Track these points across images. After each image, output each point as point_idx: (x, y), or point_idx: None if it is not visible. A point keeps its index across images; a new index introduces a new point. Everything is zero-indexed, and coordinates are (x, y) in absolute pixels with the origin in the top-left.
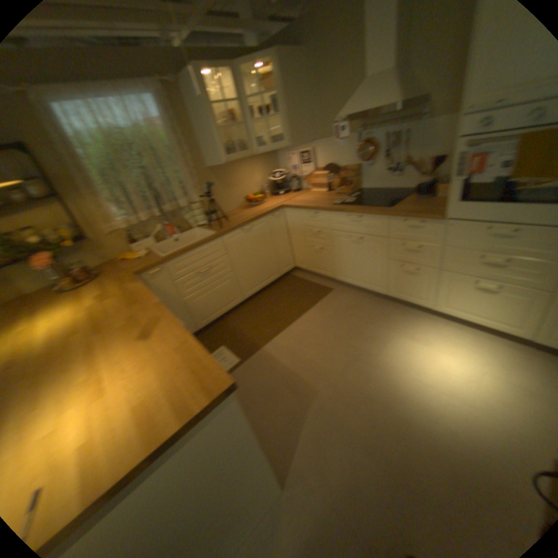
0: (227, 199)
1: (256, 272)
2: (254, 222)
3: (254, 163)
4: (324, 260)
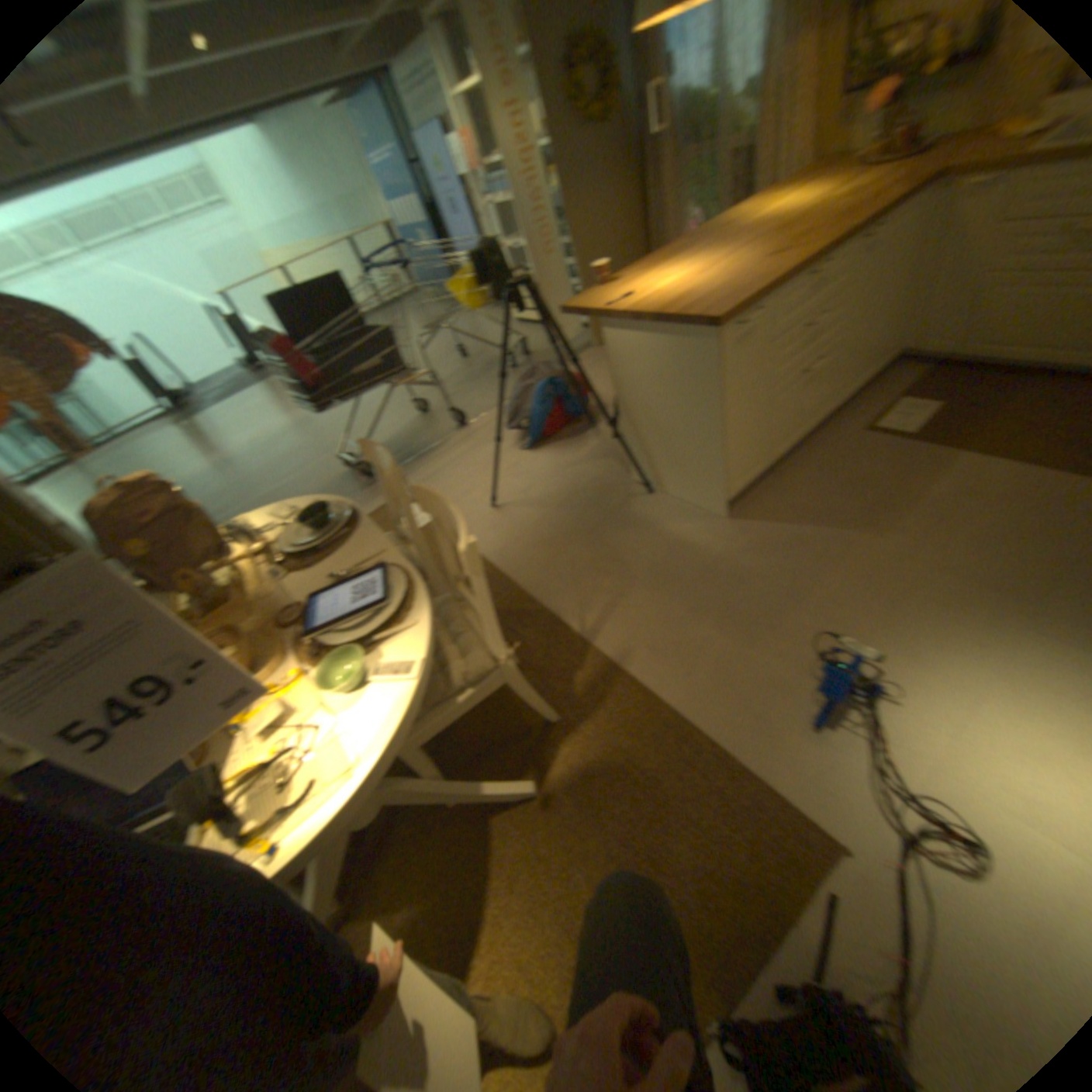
0: None
1: None
2: None
3: None
4: None
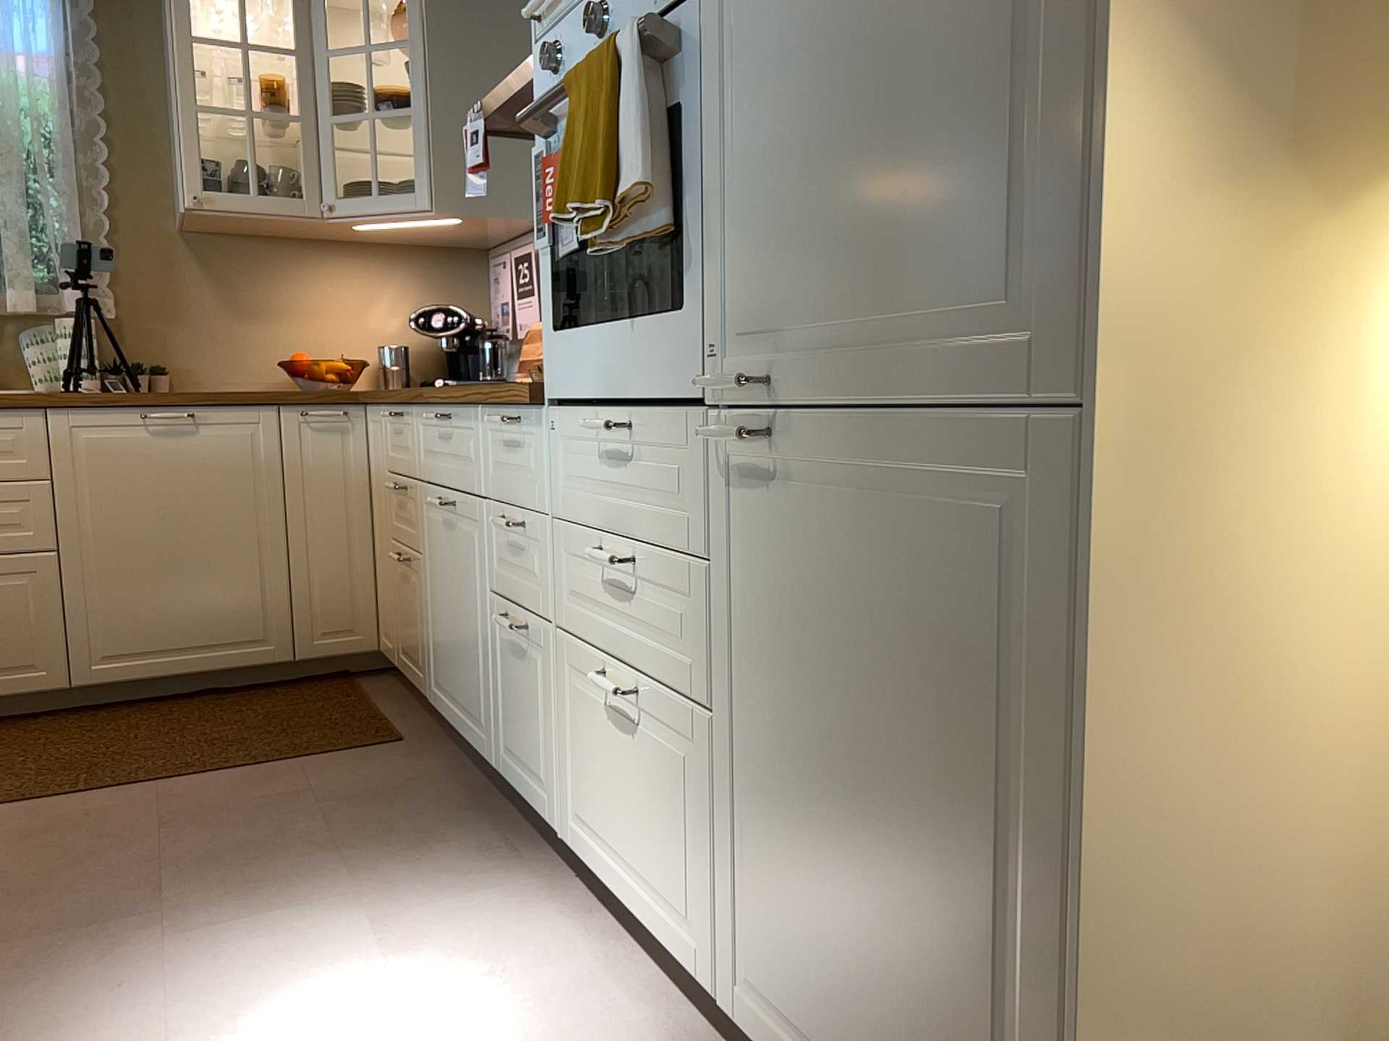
0: (238, 352)
1: (176, 600)
2: (221, 412)
3: (391, 270)
4: (414, 611)
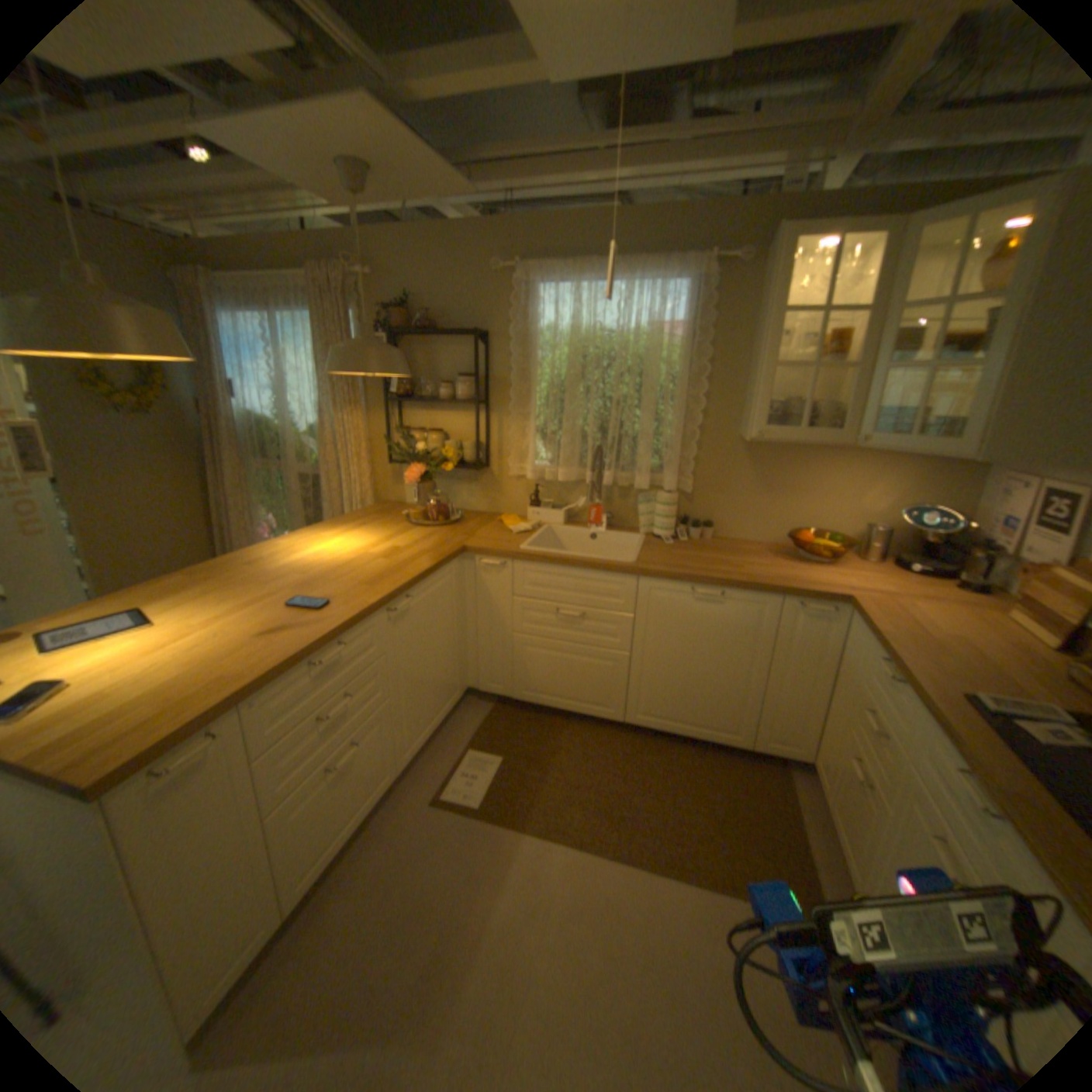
0: (761, 516)
1: (689, 697)
2: (744, 595)
3: (896, 466)
4: (866, 828)
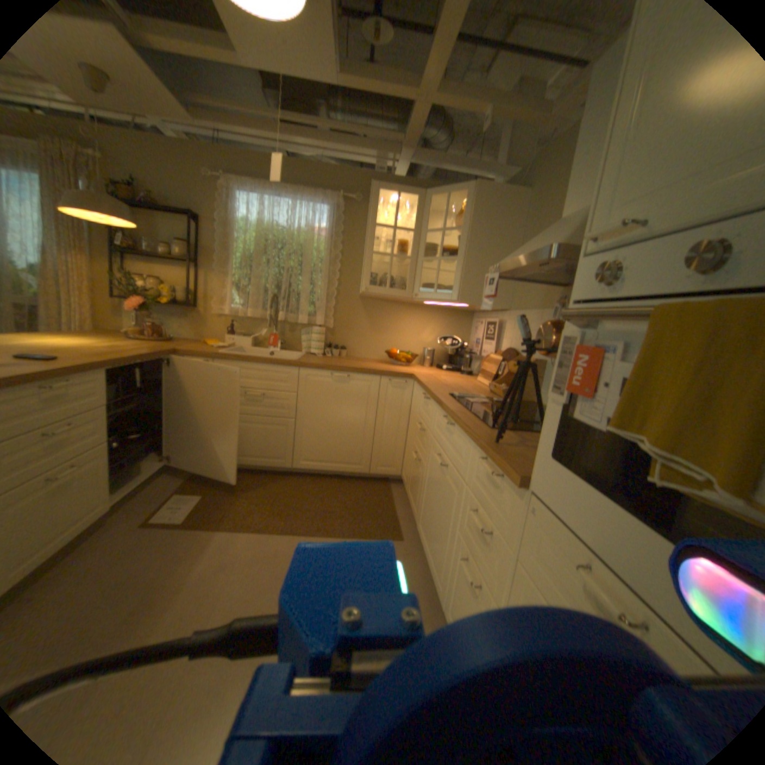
0: (372, 344)
1: (331, 443)
2: (359, 376)
3: (434, 318)
4: (417, 483)
